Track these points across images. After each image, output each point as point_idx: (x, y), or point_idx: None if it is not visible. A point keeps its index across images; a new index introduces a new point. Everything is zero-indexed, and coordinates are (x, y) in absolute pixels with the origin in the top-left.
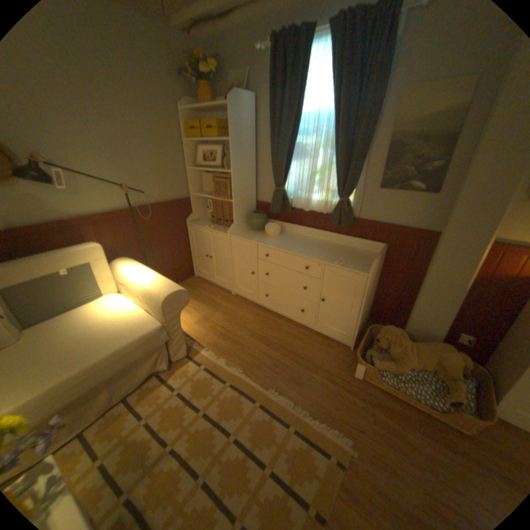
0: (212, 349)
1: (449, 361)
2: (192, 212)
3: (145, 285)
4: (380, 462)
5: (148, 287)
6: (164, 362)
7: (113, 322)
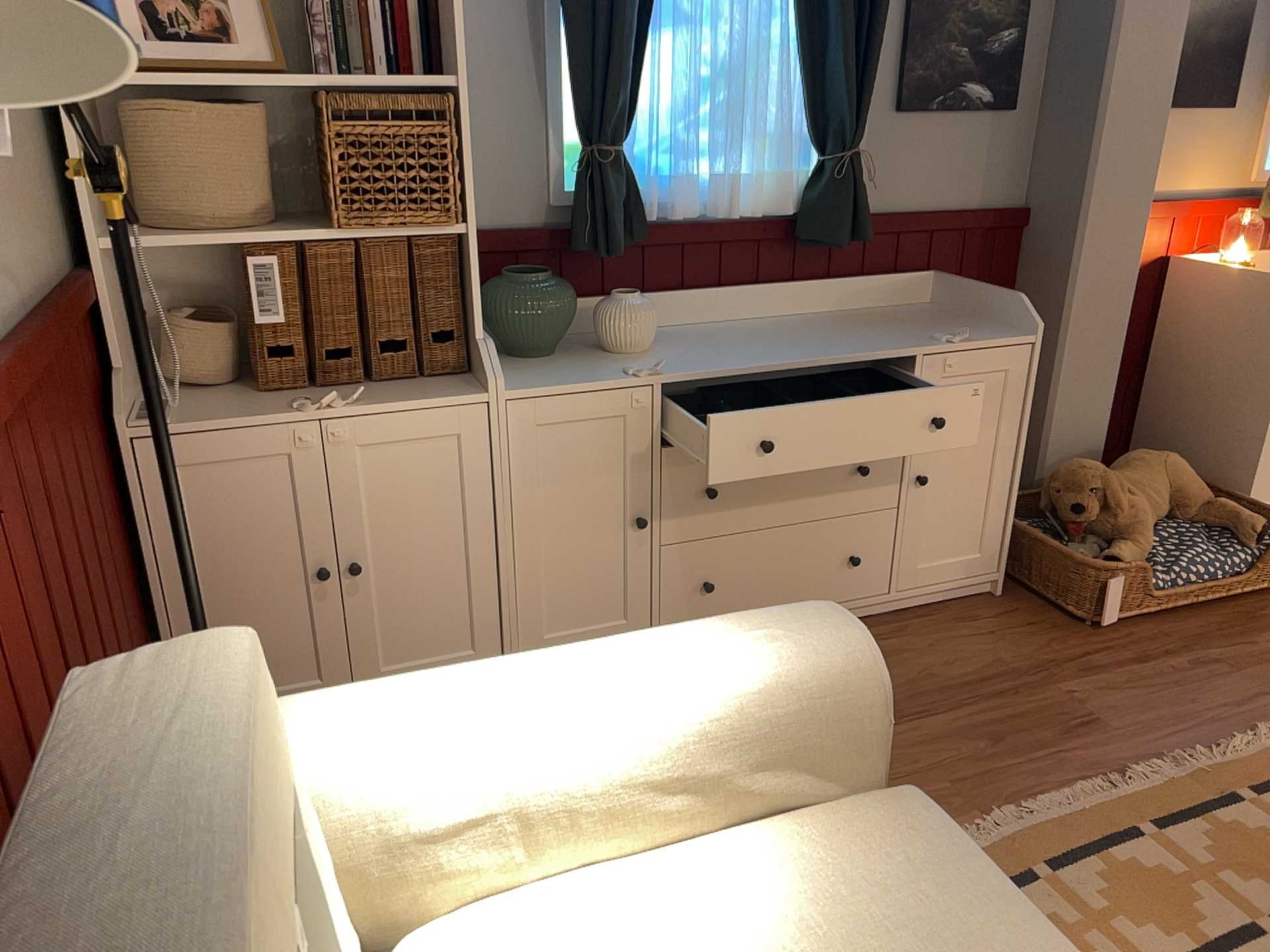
0: None
1: (1180, 470)
2: (113, 367)
3: (694, 687)
4: None
5: (729, 679)
6: None
7: (800, 948)
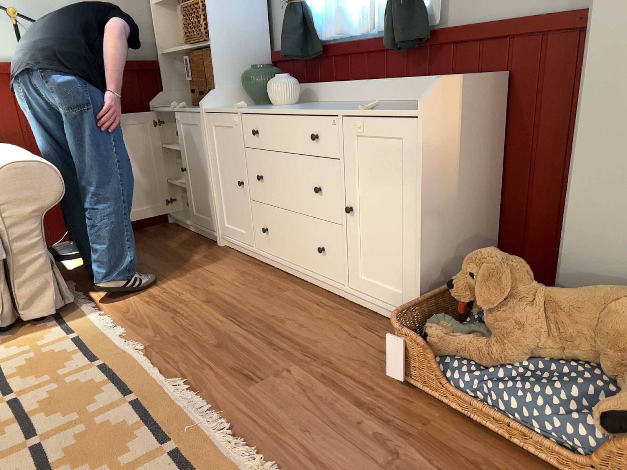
0: (116, 314)
1: None
2: (164, 91)
3: None
4: None
5: None
6: (2, 311)
7: None
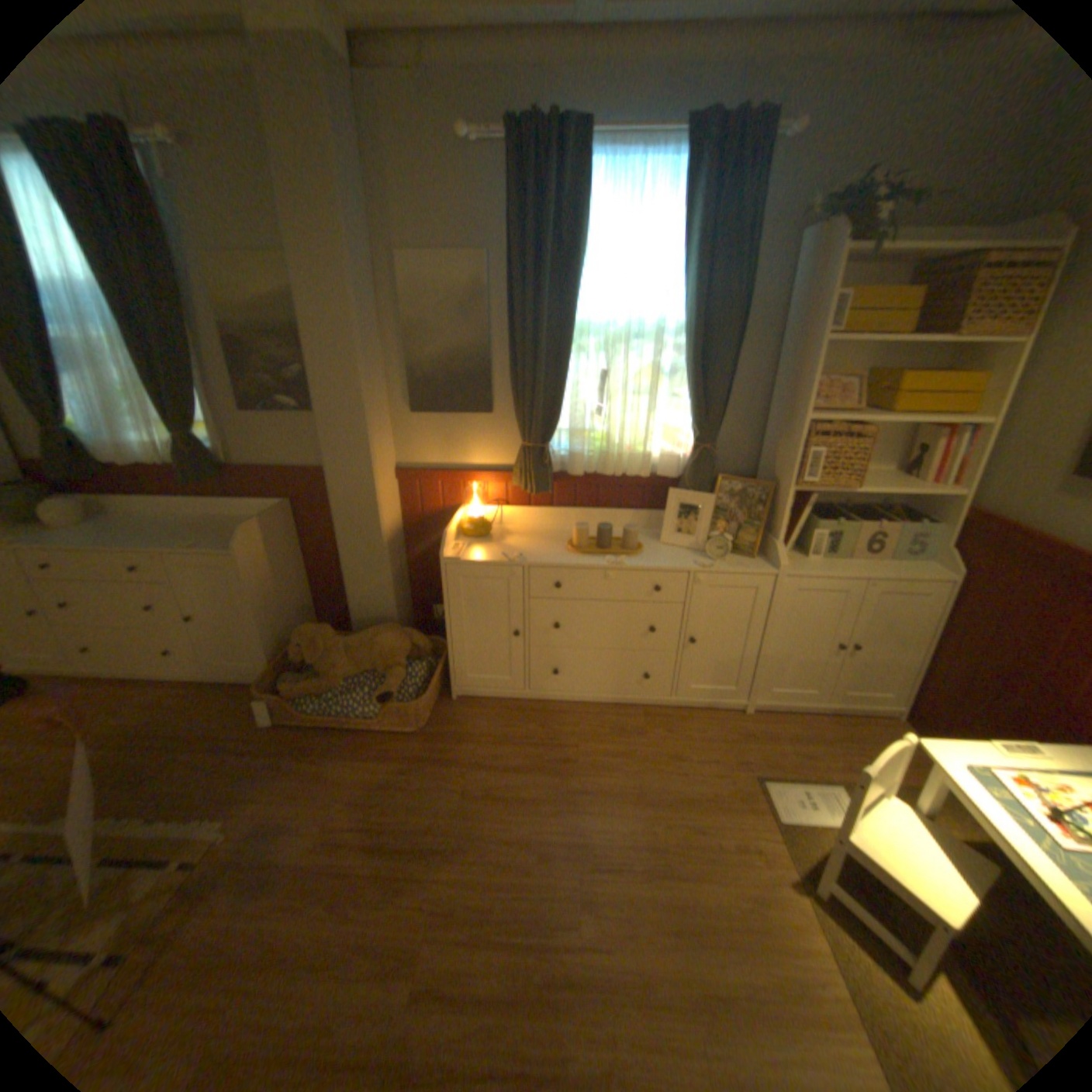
0: None
1: (382, 645)
2: None
3: None
4: (263, 829)
5: None
6: None
7: None
